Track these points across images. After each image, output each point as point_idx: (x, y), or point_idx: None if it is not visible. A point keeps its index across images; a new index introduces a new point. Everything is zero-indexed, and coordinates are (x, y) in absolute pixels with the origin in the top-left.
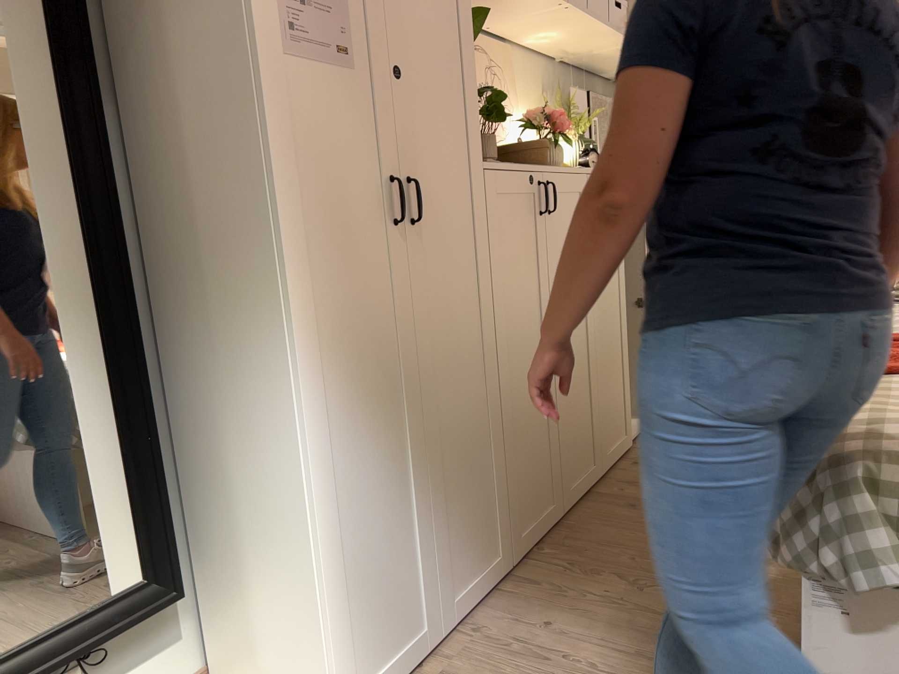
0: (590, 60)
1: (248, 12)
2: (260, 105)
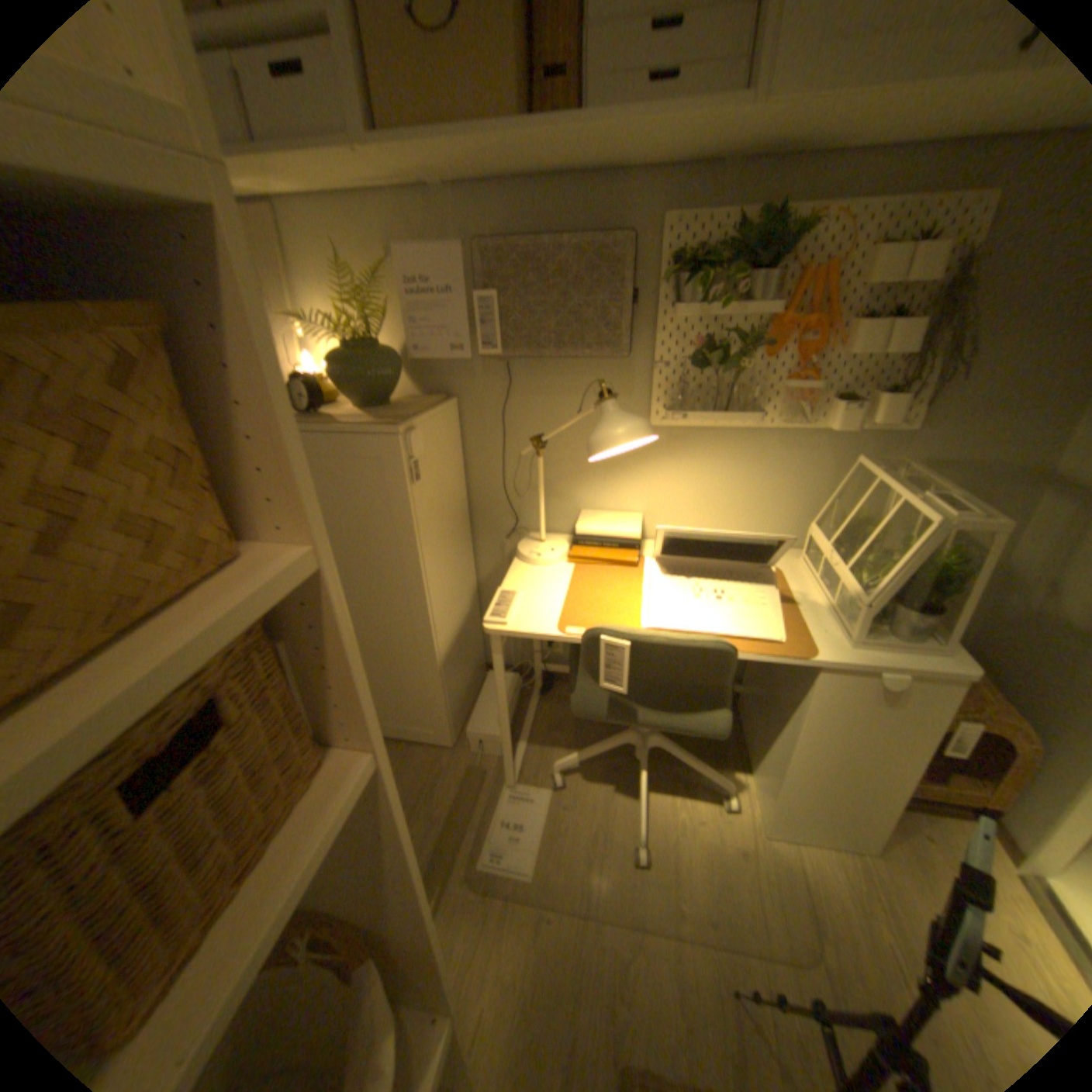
0: (474, 164)
1: None
2: None
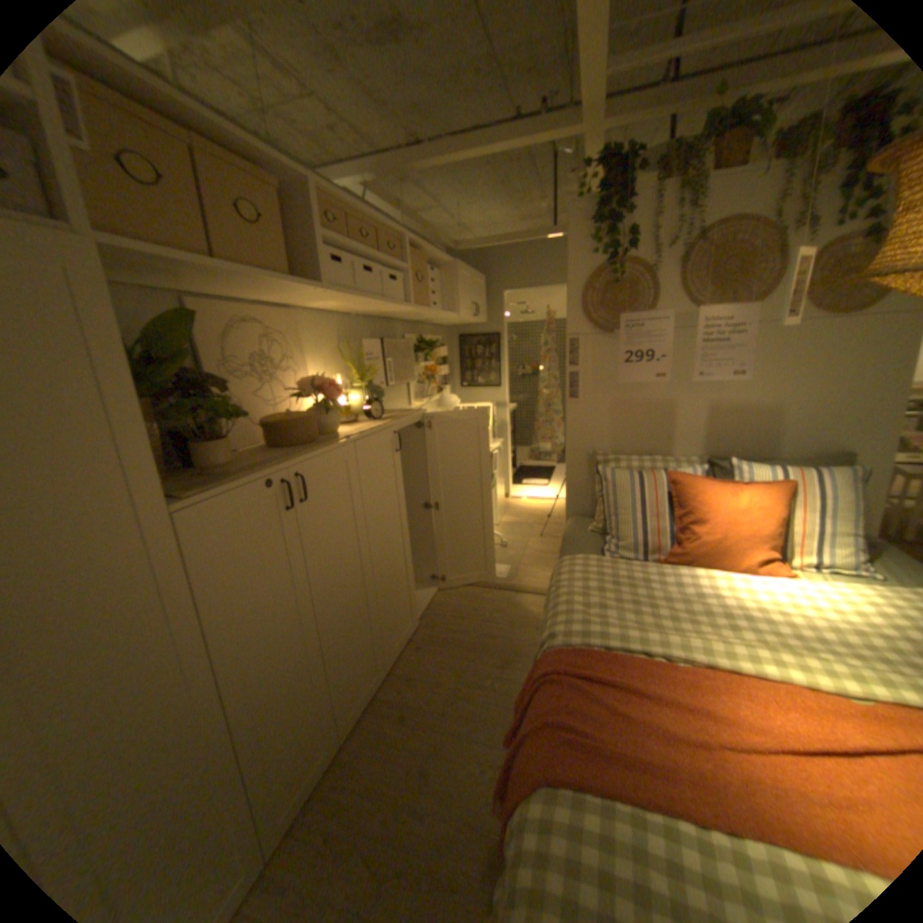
0: (383, 313)
1: None
2: None
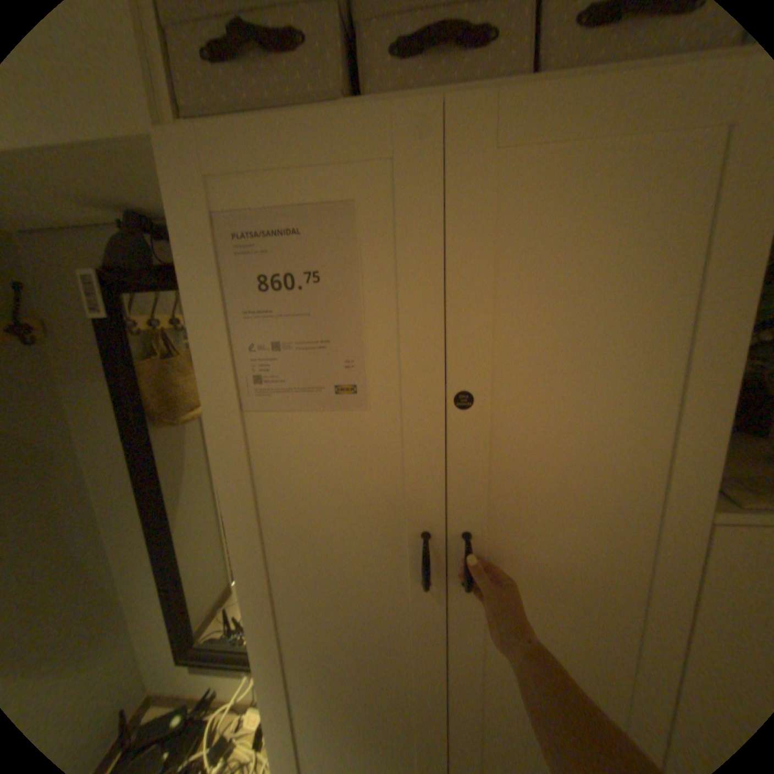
0: None
1: (198, 381)
2: (215, 469)
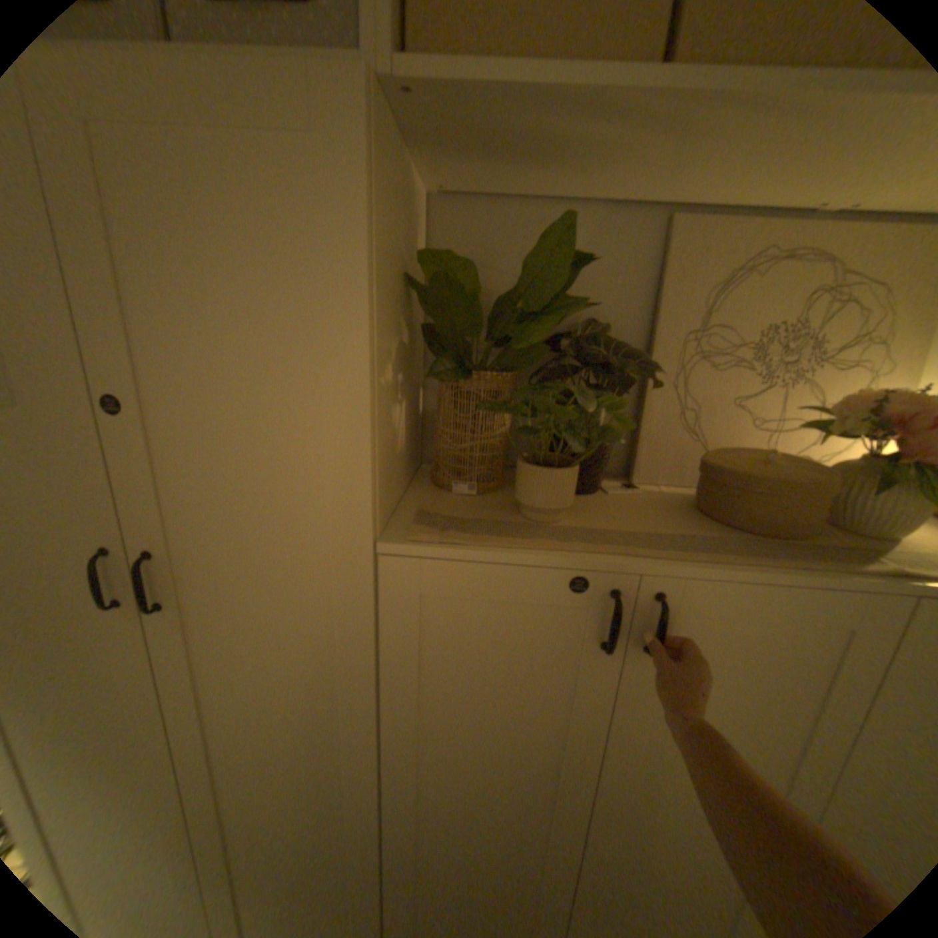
0: None
1: None
2: None
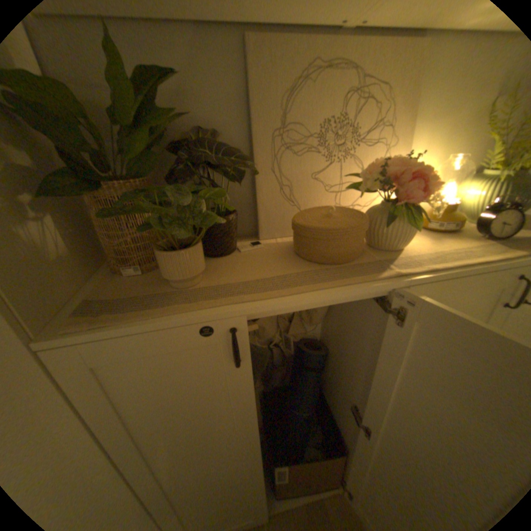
0: None
1: None
2: None
